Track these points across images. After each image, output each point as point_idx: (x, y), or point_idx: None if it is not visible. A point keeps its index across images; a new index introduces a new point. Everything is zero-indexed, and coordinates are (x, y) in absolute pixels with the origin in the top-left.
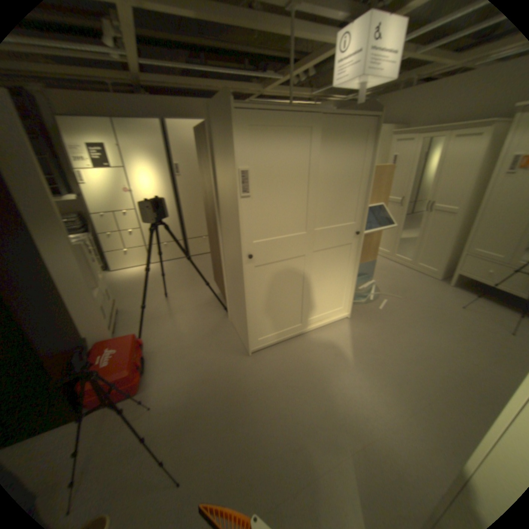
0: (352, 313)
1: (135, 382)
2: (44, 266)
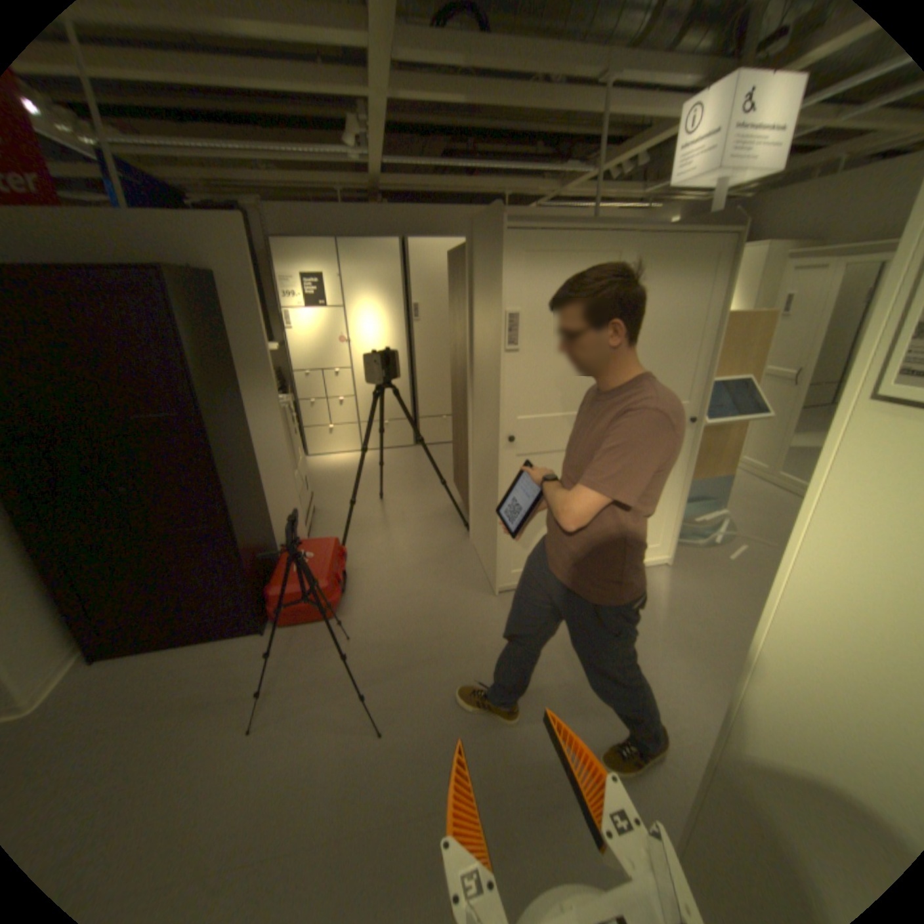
0: (676, 559)
1: (333, 599)
2: (244, 429)
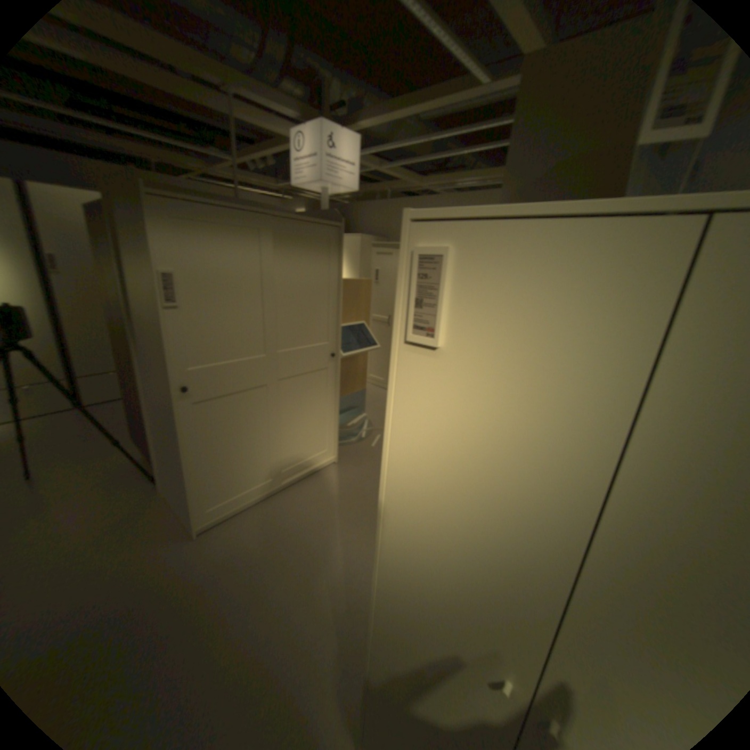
0: (339, 457)
1: None
2: None
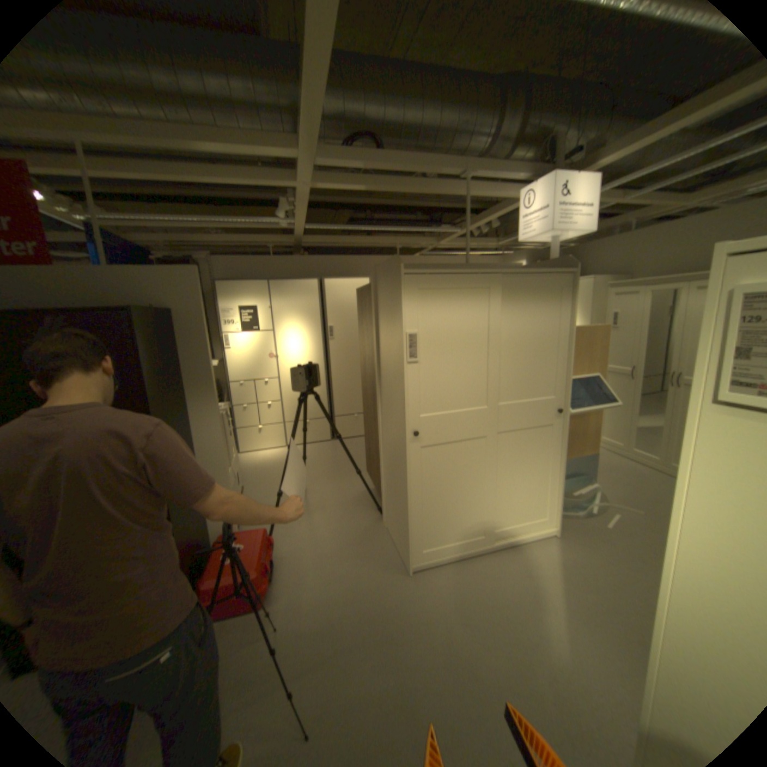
0: (563, 531)
1: (261, 590)
2: (188, 434)
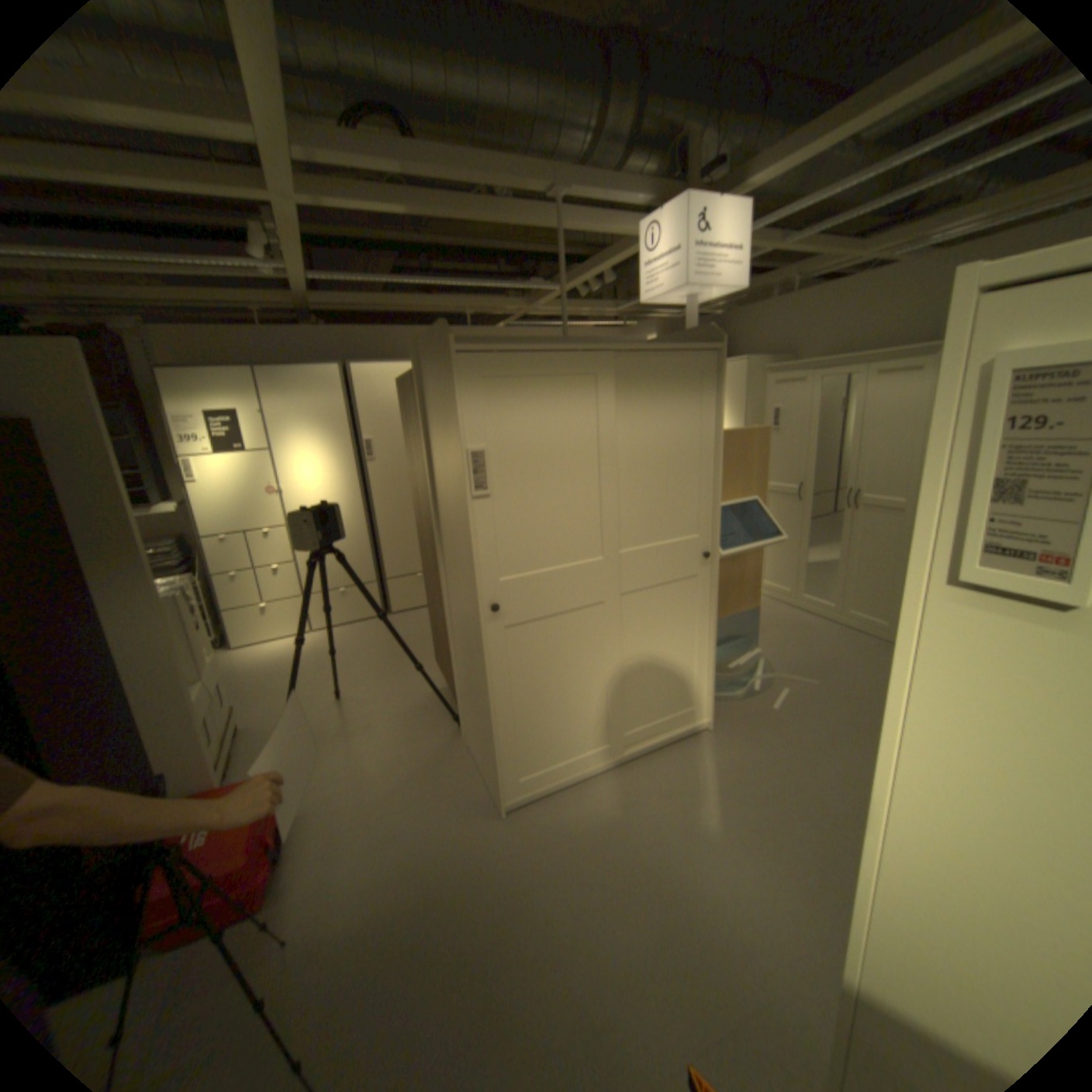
0: (716, 720)
1: (257, 882)
2: (97, 641)
